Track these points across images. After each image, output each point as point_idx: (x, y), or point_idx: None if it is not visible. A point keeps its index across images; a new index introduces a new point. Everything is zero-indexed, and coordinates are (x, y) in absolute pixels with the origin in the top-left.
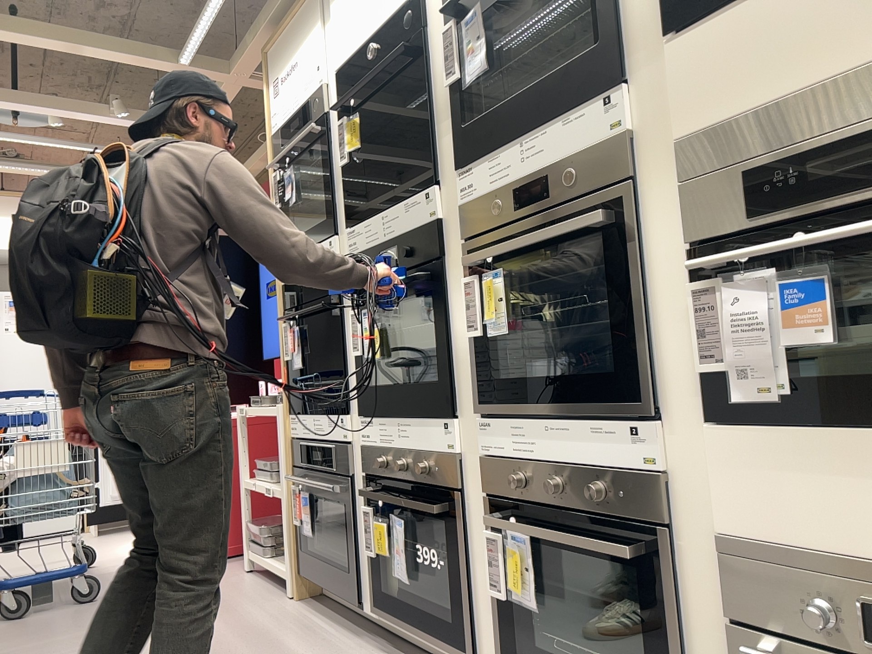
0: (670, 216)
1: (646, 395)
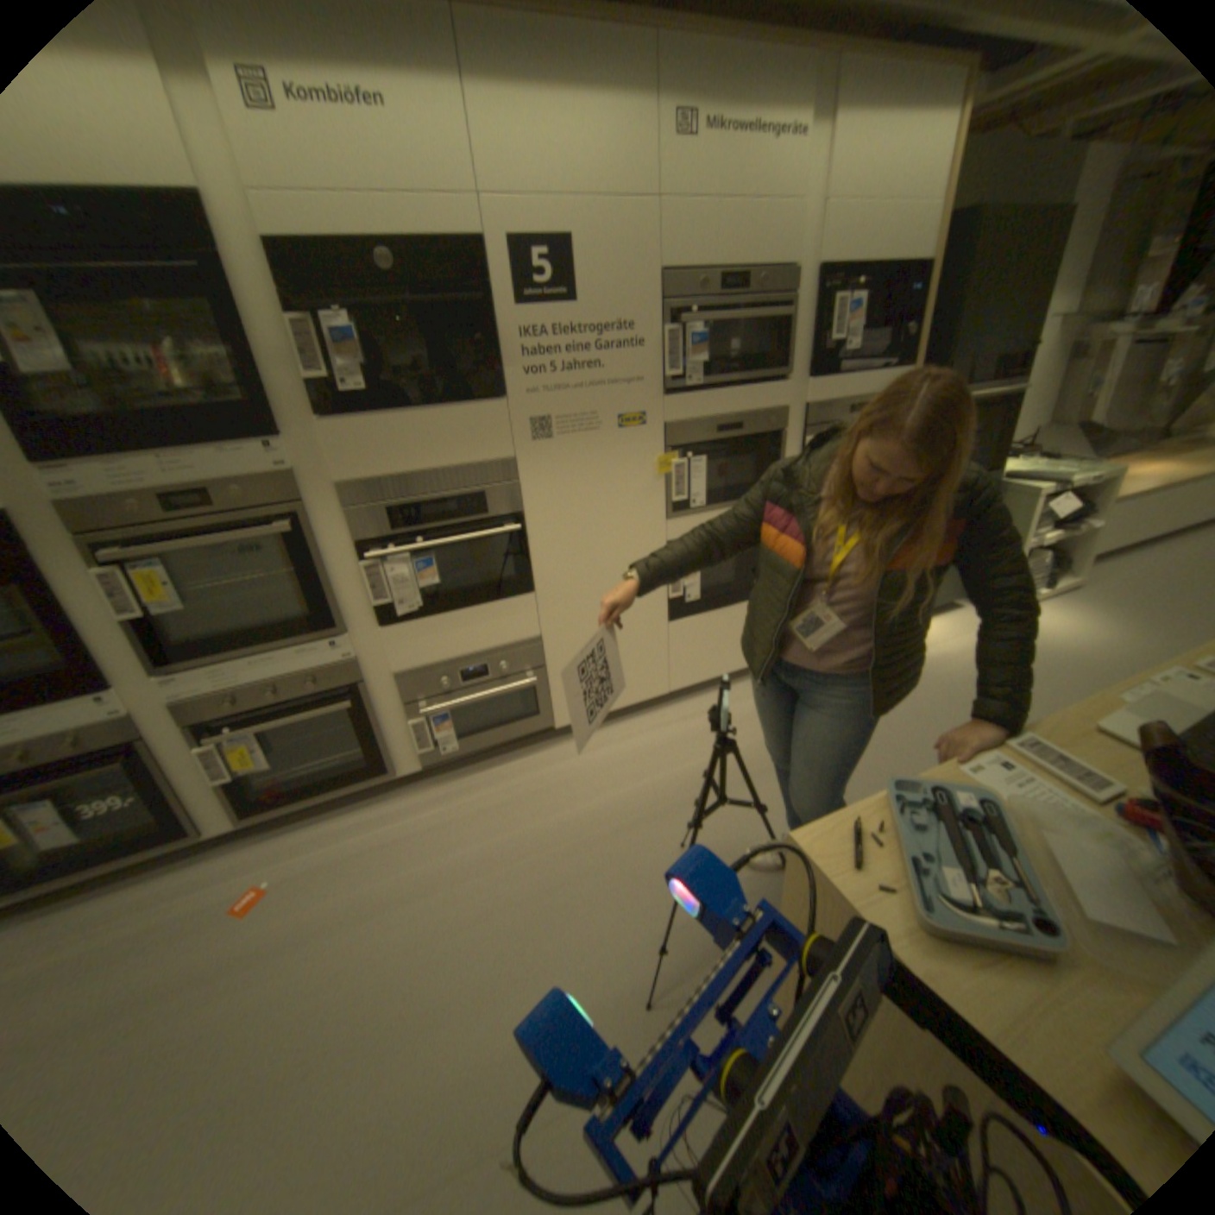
0: (334, 525)
1: (336, 625)
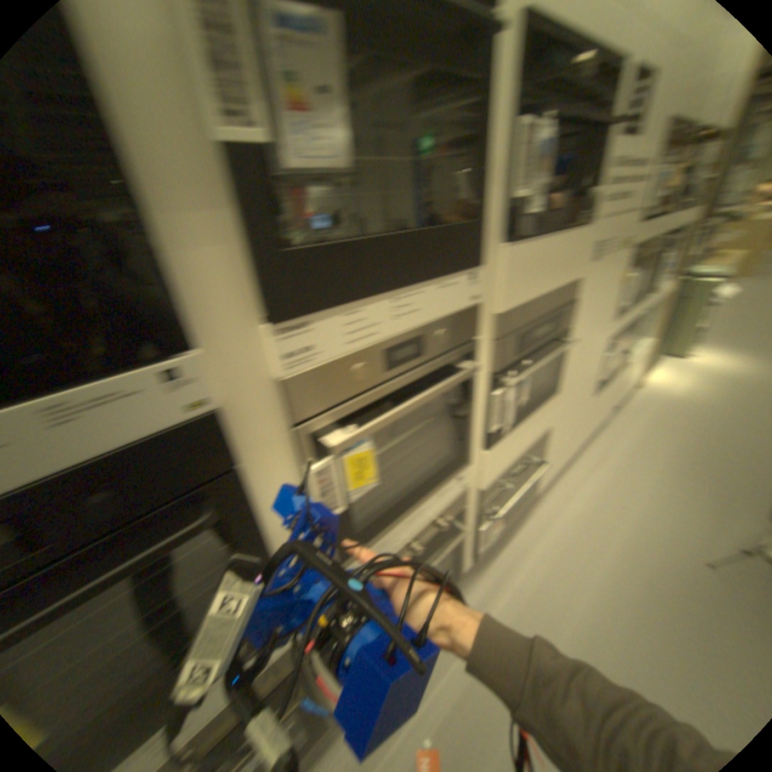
0: (487, 358)
1: (468, 458)
